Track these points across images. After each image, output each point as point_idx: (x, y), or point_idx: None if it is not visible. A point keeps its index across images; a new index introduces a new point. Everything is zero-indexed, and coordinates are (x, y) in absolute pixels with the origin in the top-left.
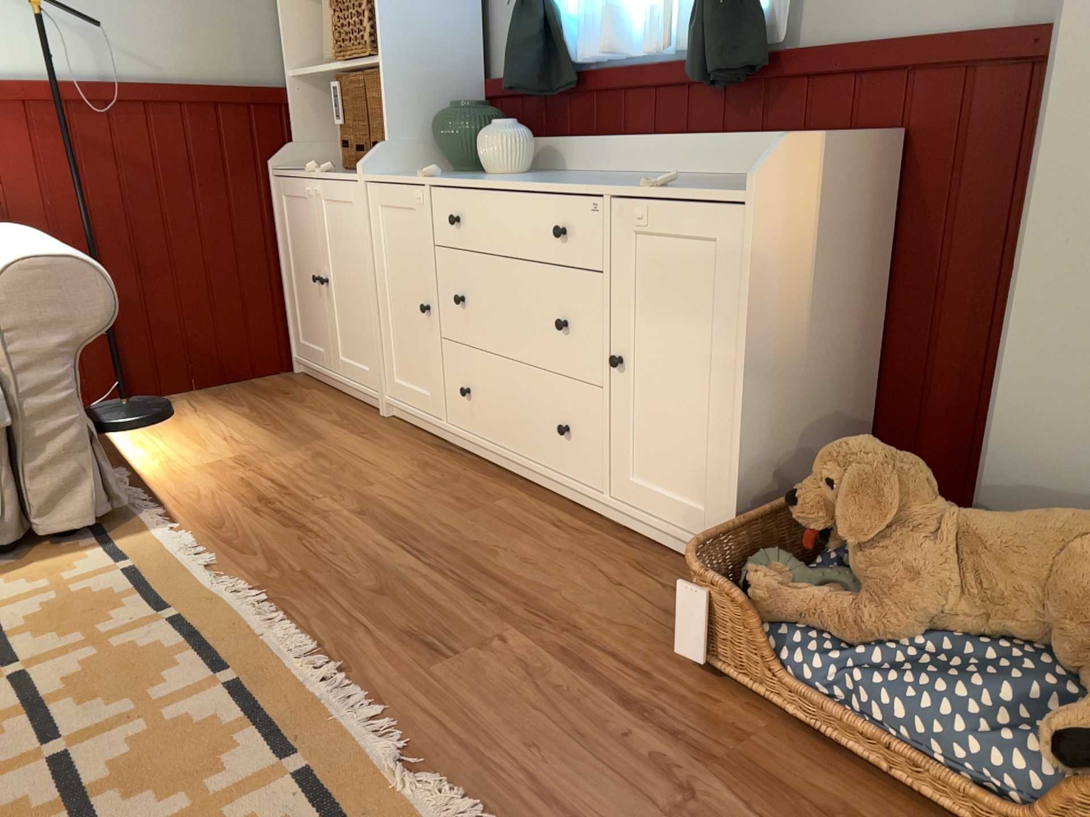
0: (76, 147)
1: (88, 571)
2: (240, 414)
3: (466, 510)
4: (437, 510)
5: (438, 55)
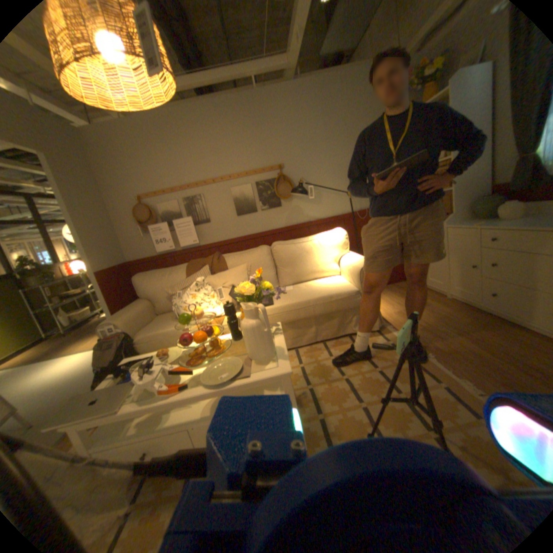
0: (353, 226)
1: (382, 343)
2: (398, 295)
3: (505, 338)
4: (491, 337)
5: (474, 180)
